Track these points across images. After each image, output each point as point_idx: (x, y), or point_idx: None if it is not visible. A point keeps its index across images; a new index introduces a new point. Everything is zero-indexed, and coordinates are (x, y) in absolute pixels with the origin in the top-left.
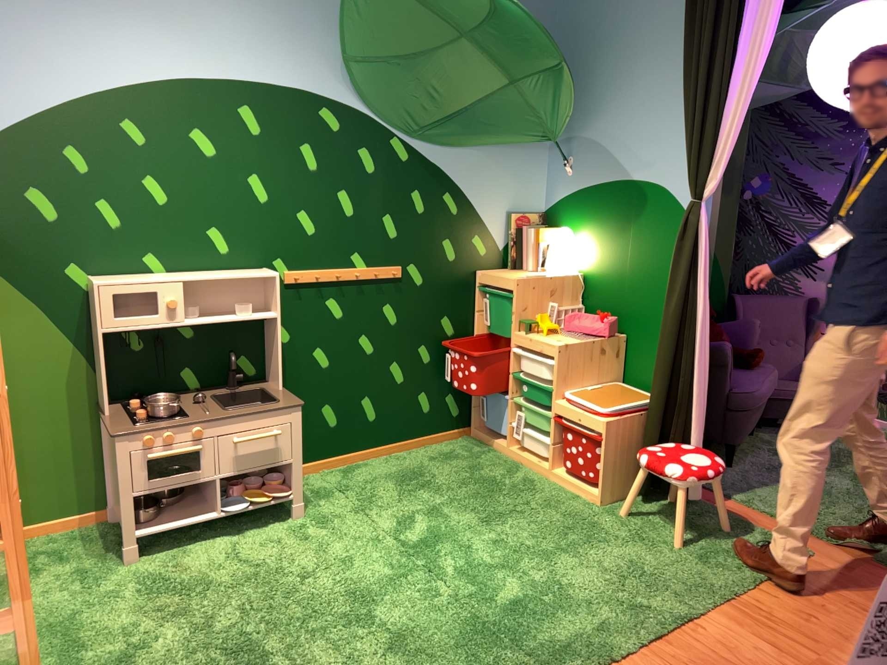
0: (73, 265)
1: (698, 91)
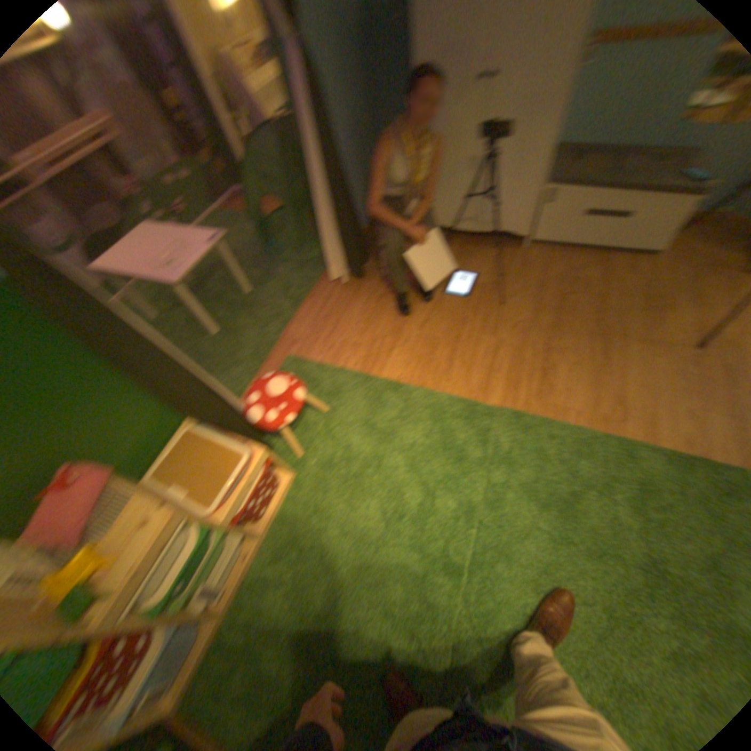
0: None
1: None
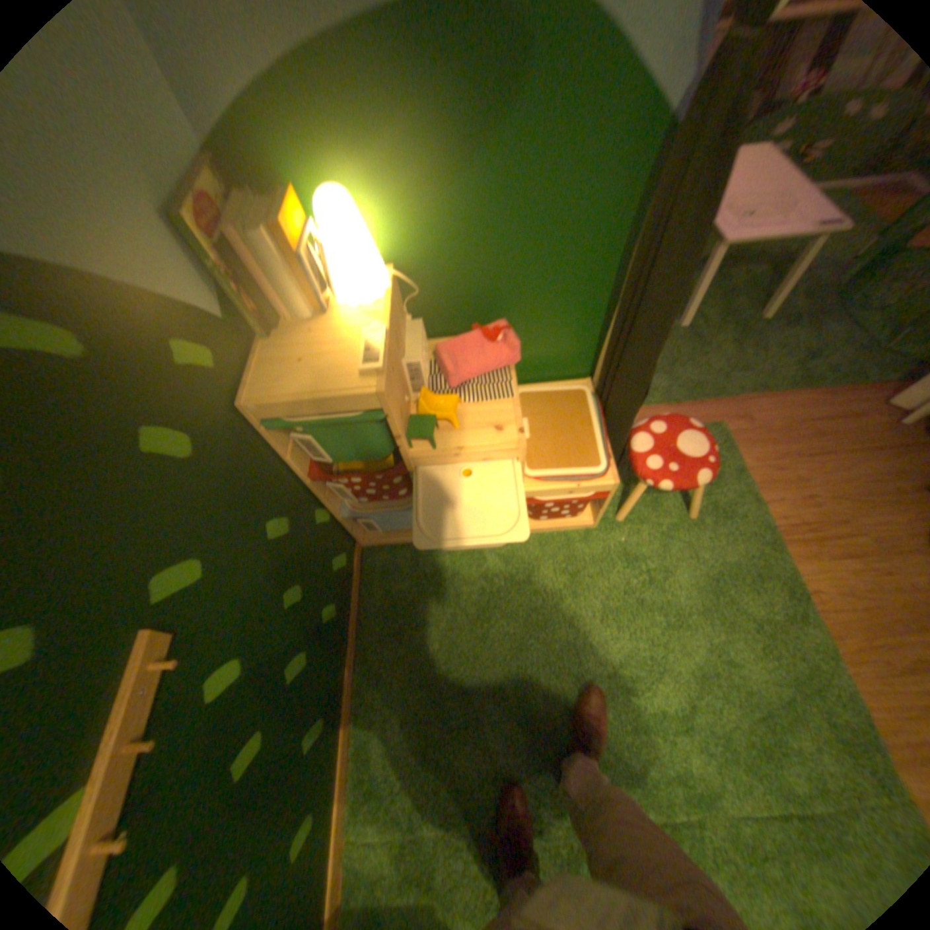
0: None
1: None
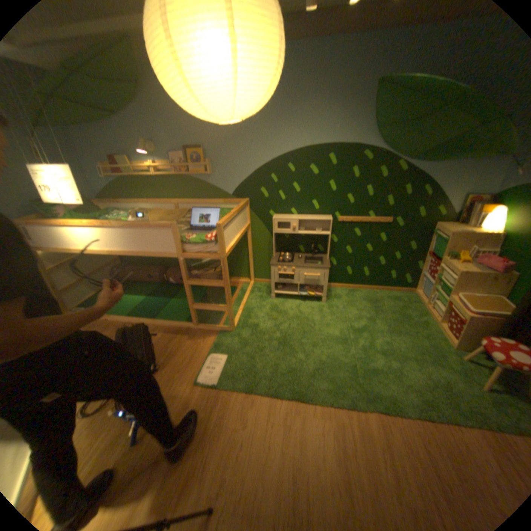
0: (270, 210)
1: None
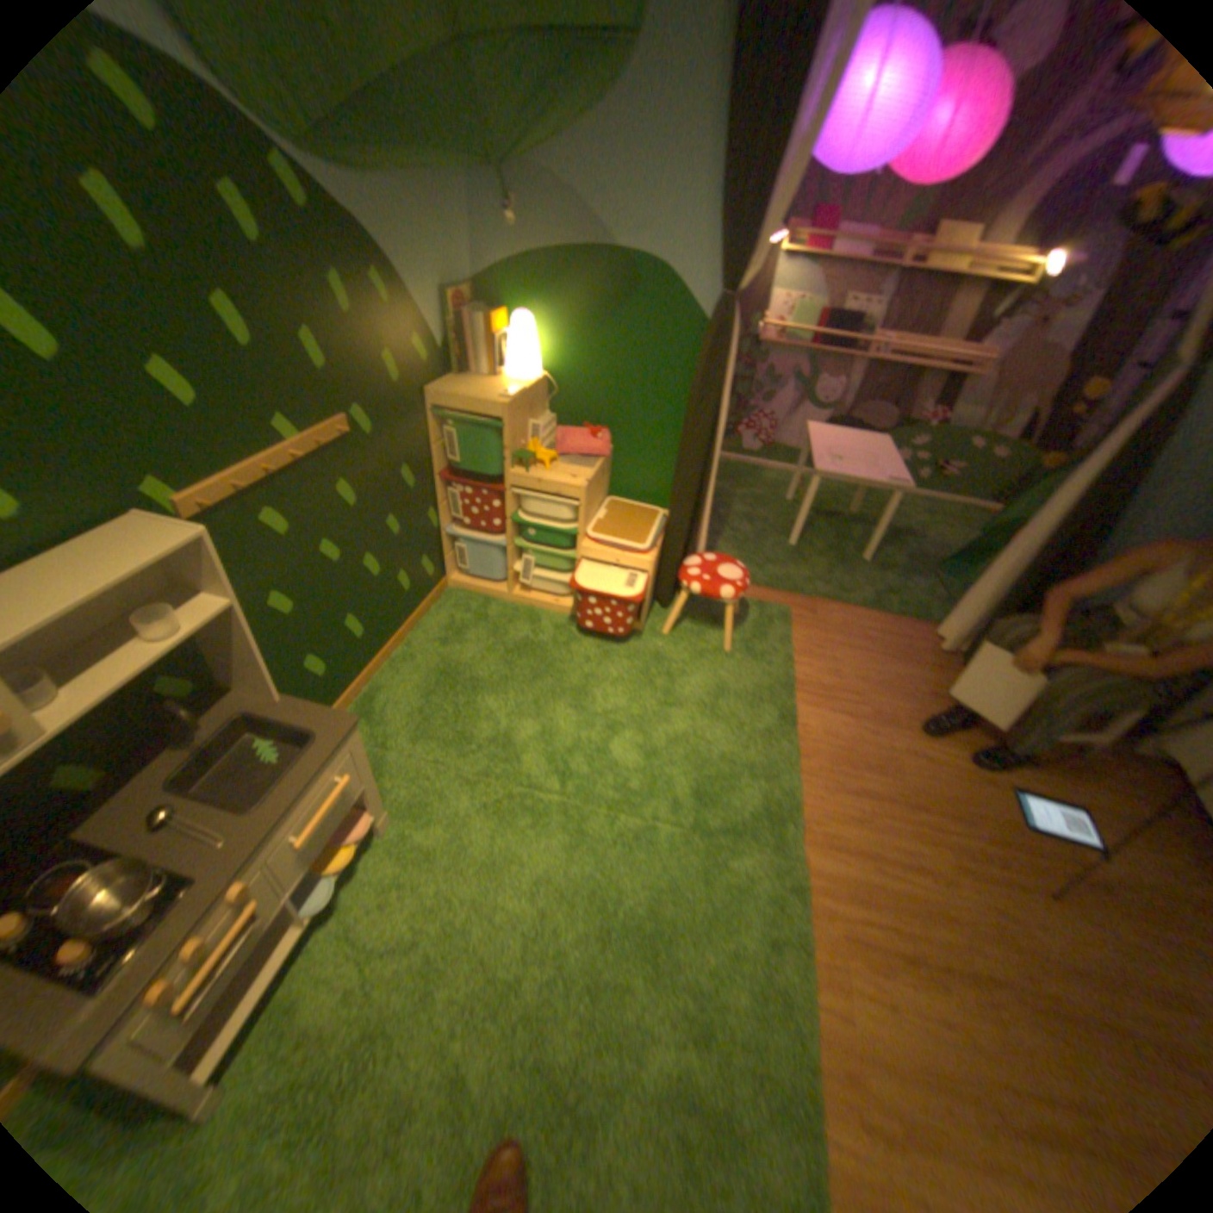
0: None
1: (761, 131)
